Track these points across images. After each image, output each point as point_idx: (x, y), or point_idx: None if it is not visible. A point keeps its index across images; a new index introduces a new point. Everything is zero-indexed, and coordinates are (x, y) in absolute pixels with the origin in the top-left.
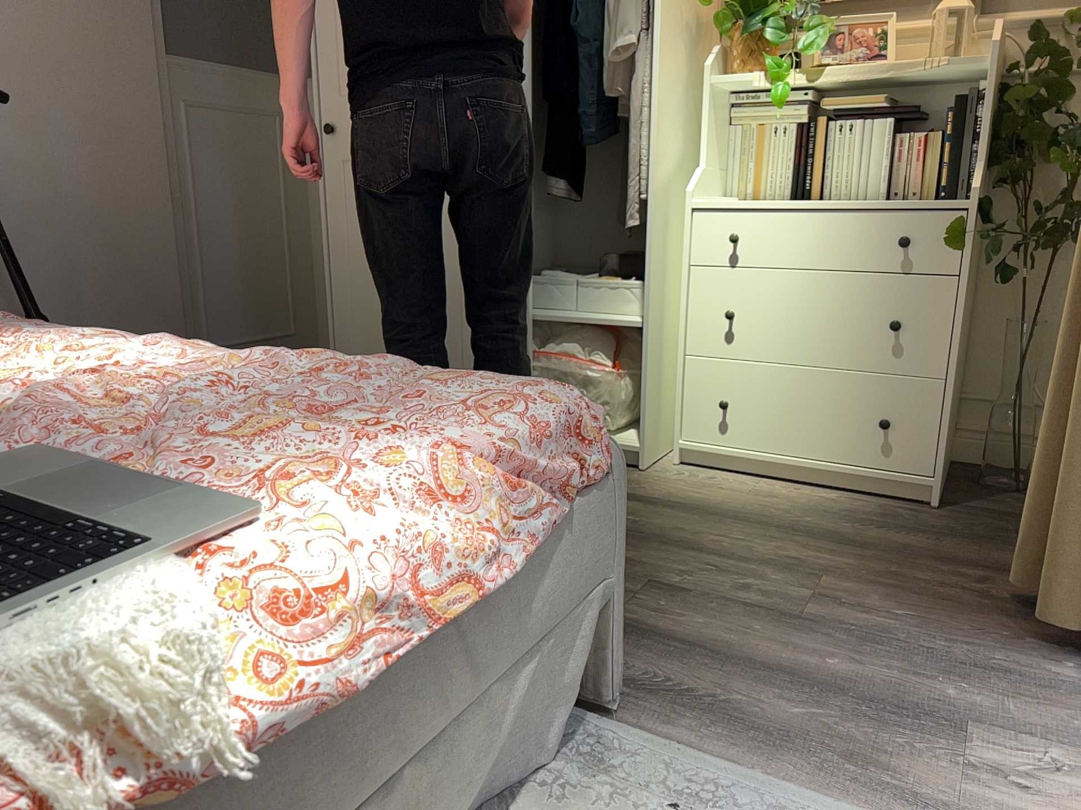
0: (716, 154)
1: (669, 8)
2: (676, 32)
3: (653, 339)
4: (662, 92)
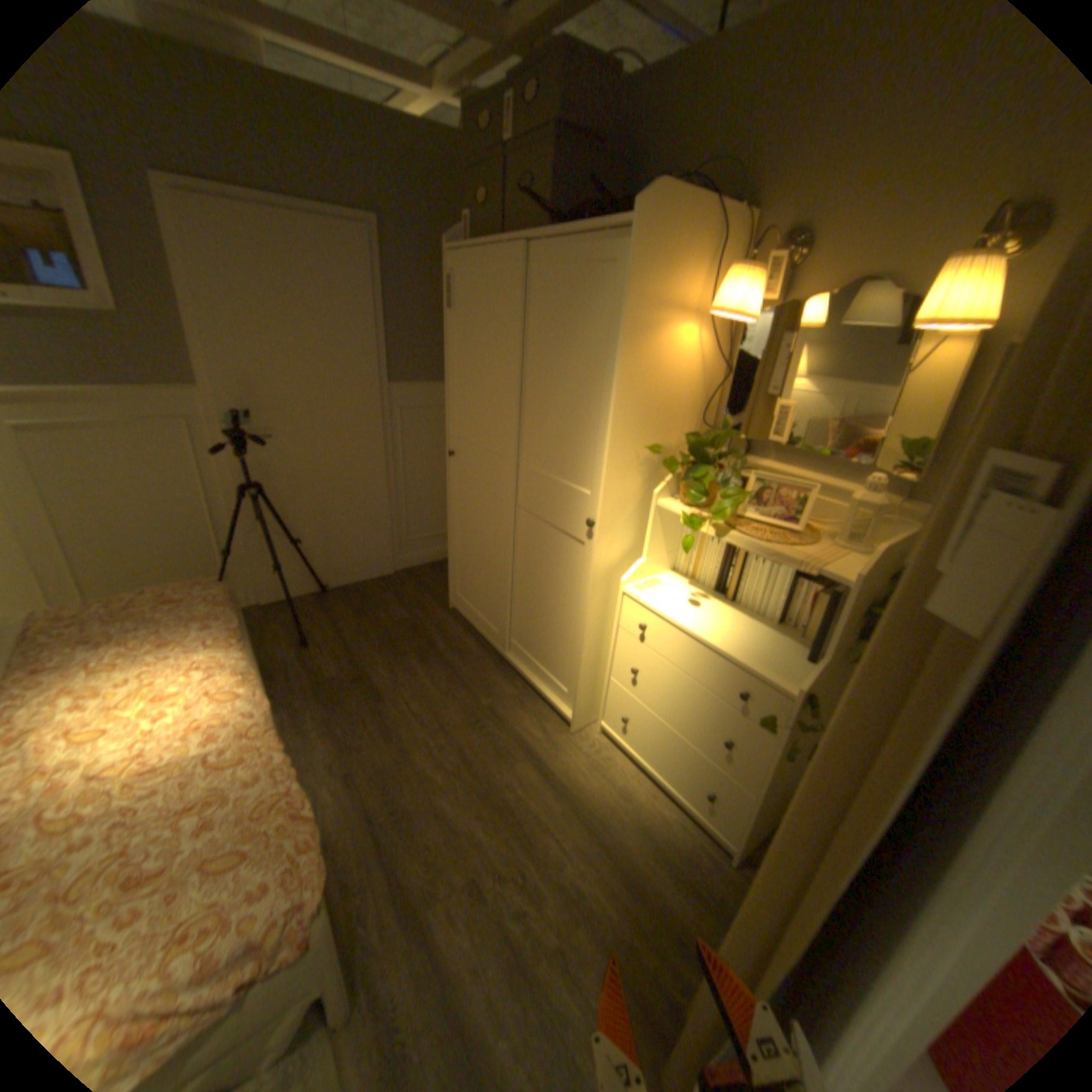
0: (662, 546)
1: (621, 457)
2: (629, 470)
3: (586, 663)
4: (607, 516)
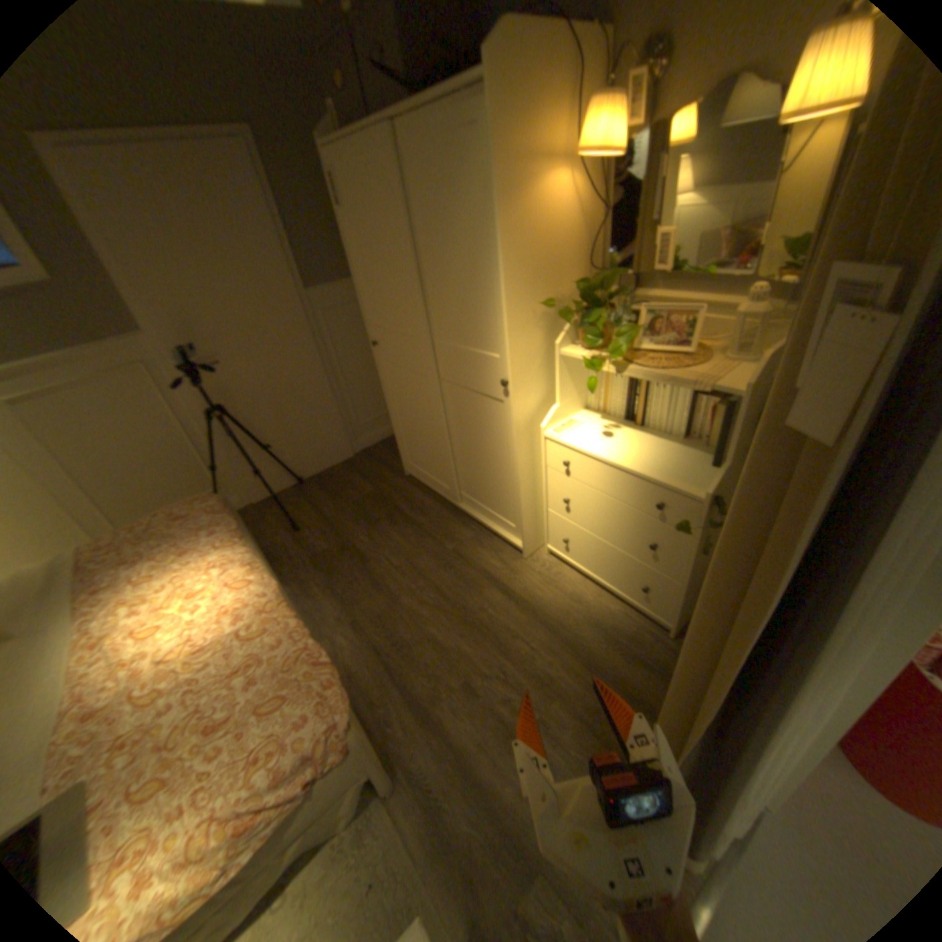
0: (573, 390)
1: (520, 319)
2: (530, 328)
3: (526, 502)
4: (519, 374)
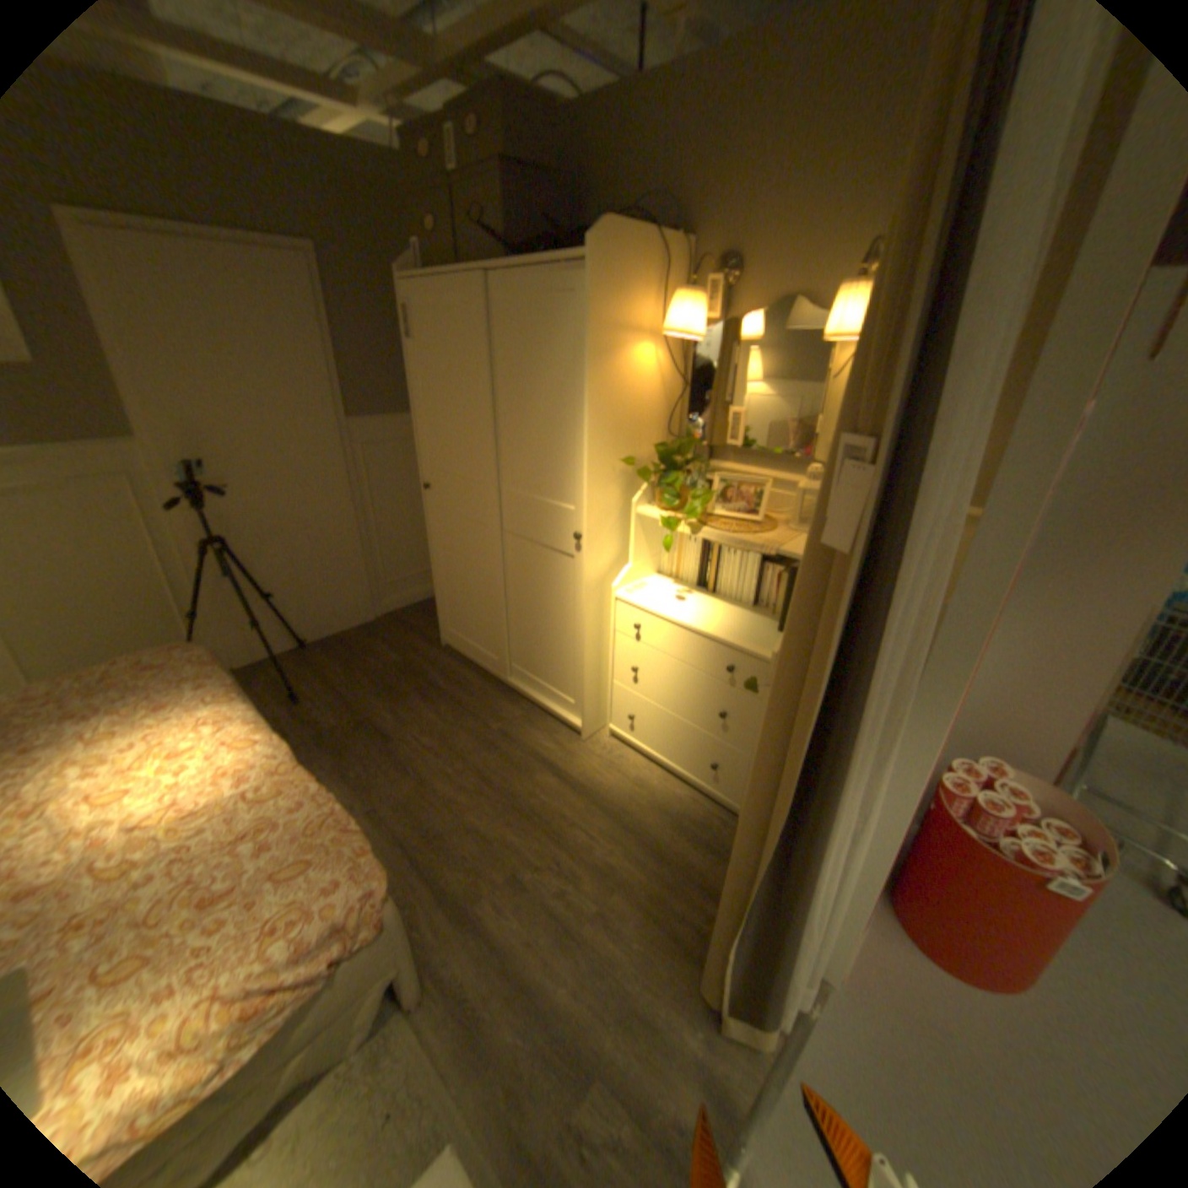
0: (645, 552)
1: (598, 472)
2: (607, 484)
3: (589, 671)
4: (592, 528)
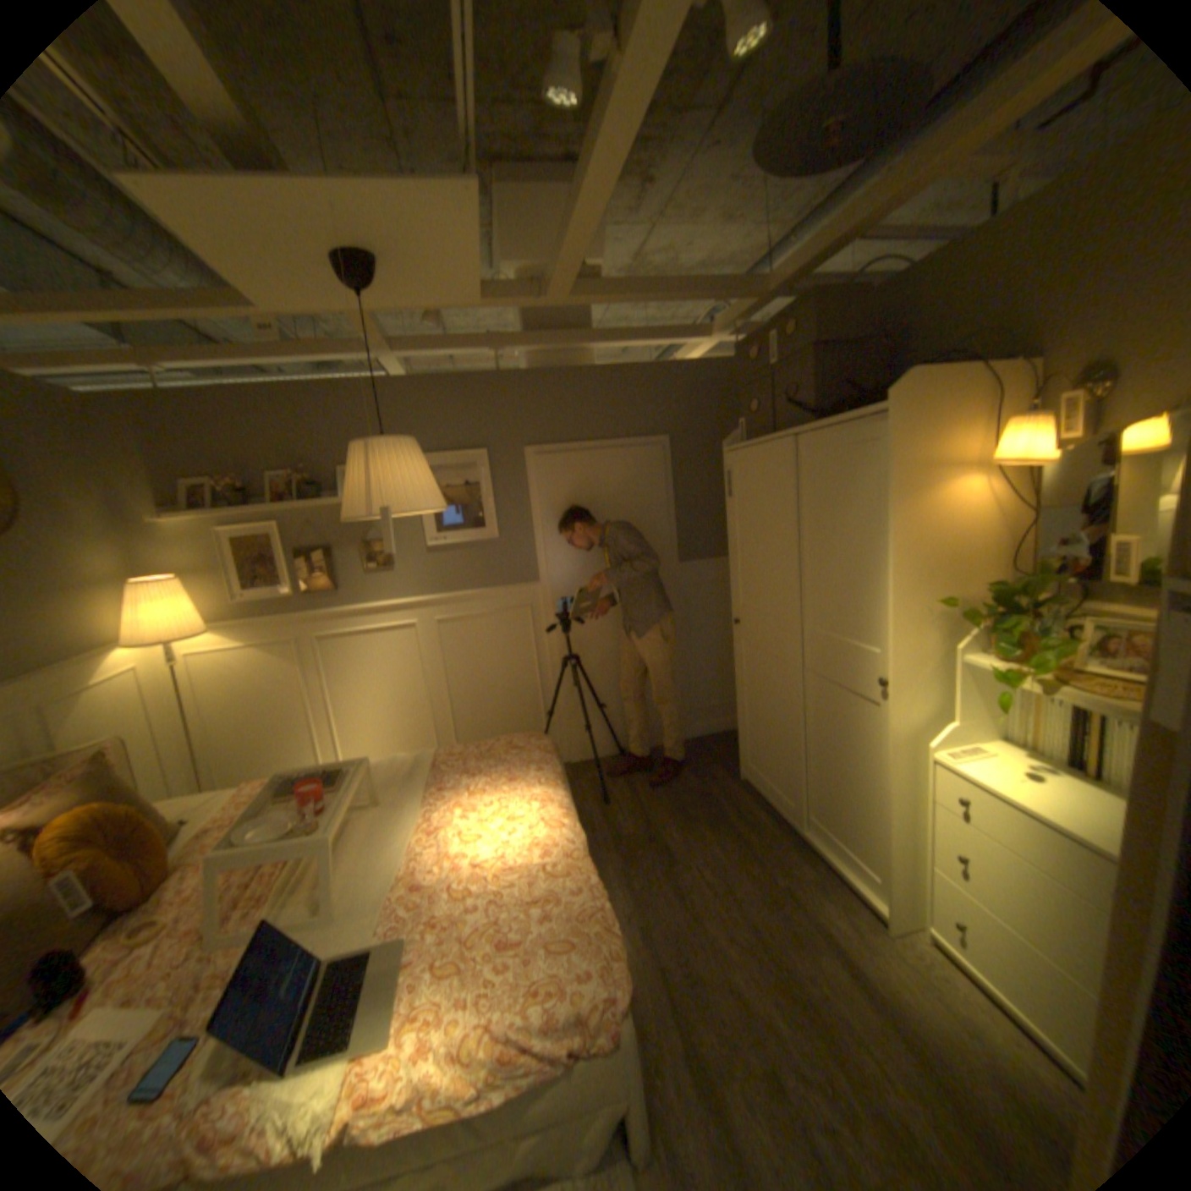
0: (981, 710)
1: (909, 614)
2: (922, 626)
3: (899, 847)
4: (901, 674)
